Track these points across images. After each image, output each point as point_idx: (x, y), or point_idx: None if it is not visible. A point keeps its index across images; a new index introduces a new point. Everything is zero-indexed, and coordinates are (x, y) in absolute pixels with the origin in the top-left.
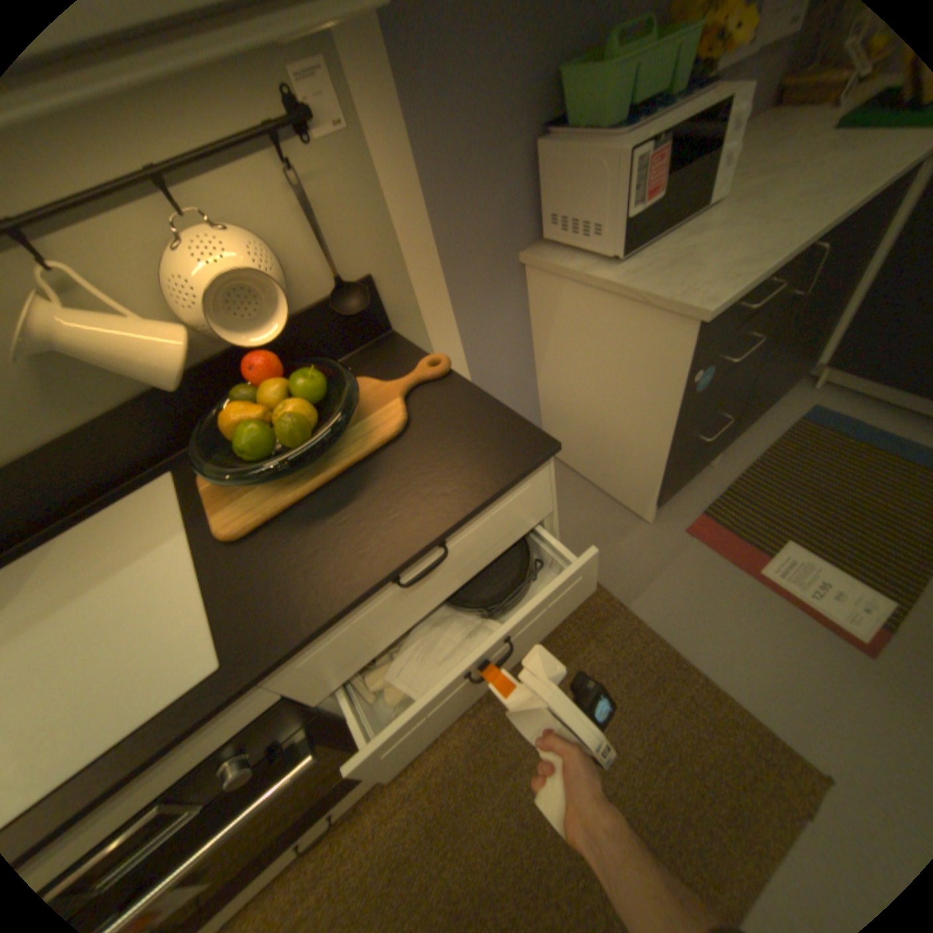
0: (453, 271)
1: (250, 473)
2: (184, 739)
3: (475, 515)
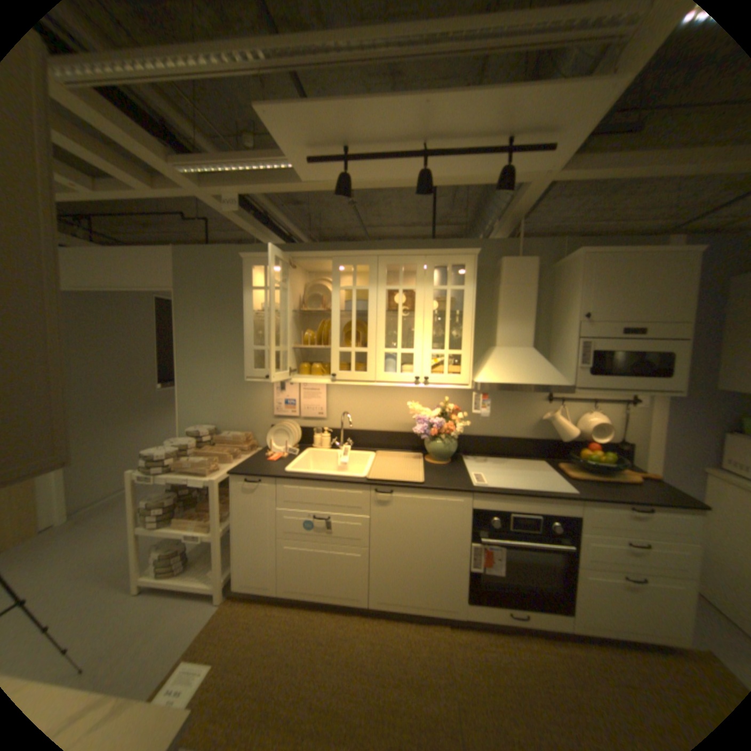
0: (670, 459)
1: (590, 467)
2: (564, 503)
3: (669, 511)
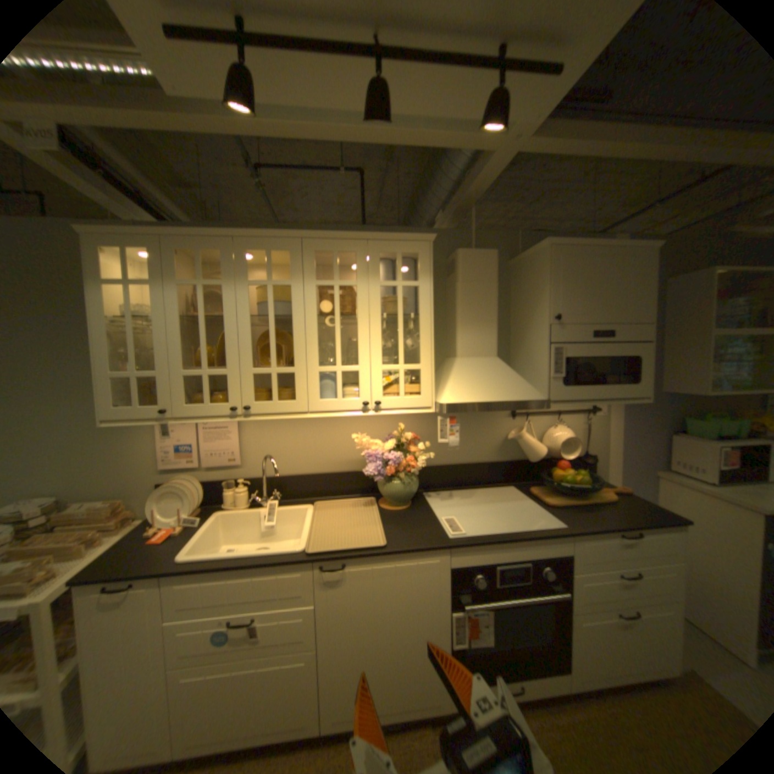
0: (627, 467)
1: (567, 490)
2: (554, 543)
3: (656, 533)
